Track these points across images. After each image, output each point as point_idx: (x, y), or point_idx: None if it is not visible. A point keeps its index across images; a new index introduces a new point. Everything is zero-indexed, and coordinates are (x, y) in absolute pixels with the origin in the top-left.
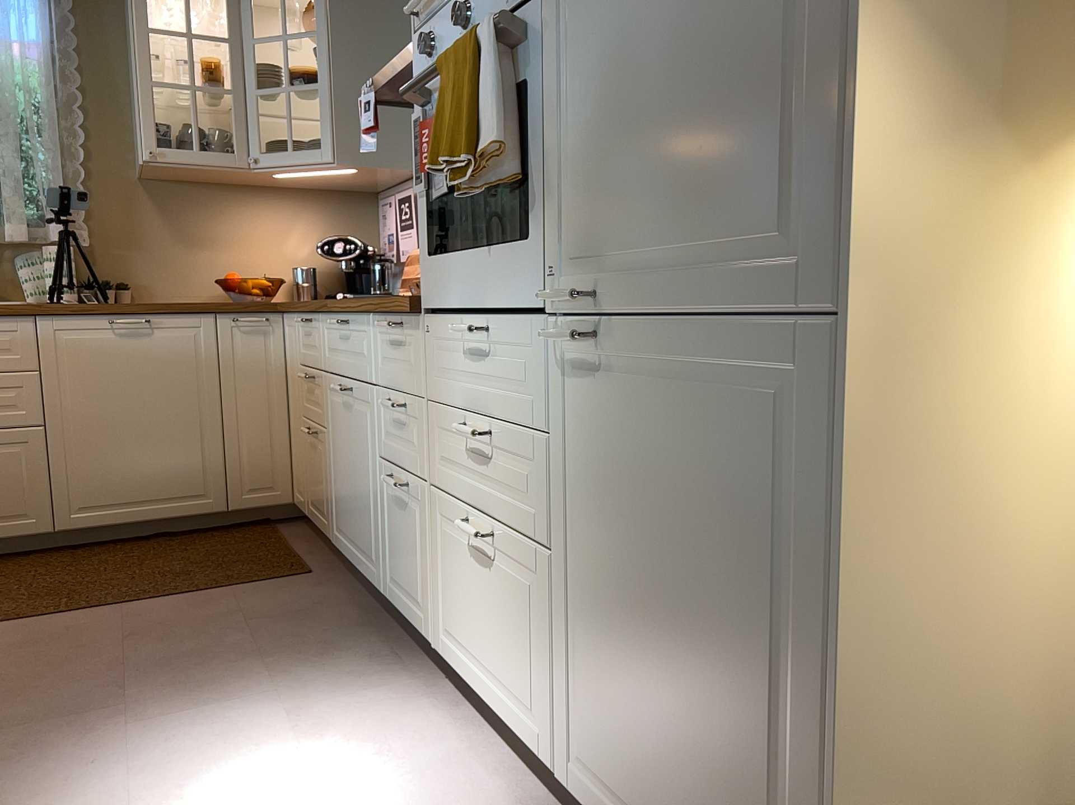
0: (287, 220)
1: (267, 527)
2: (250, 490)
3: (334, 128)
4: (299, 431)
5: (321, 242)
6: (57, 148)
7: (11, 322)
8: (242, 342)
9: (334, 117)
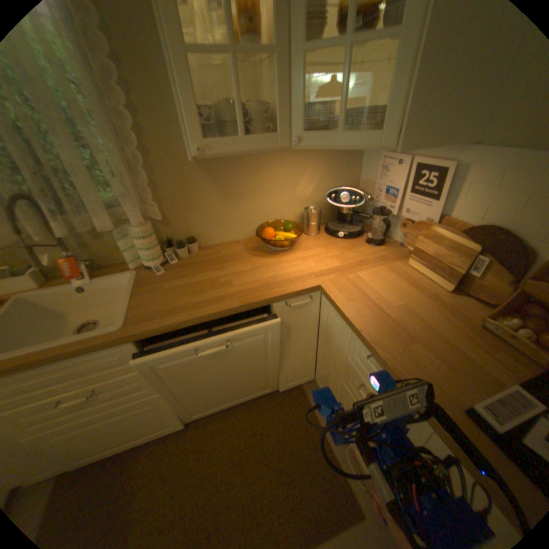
0: (300, 168)
1: (300, 393)
2: (293, 382)
3: (411, 102)
4: (333, 375)
5: (322, 182)
6: (111, 135)
7: (114, 348)
8: (292, 315)
9: (411, 86)
